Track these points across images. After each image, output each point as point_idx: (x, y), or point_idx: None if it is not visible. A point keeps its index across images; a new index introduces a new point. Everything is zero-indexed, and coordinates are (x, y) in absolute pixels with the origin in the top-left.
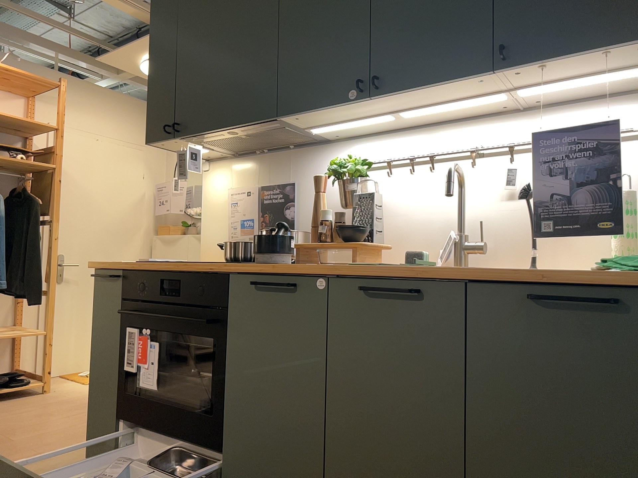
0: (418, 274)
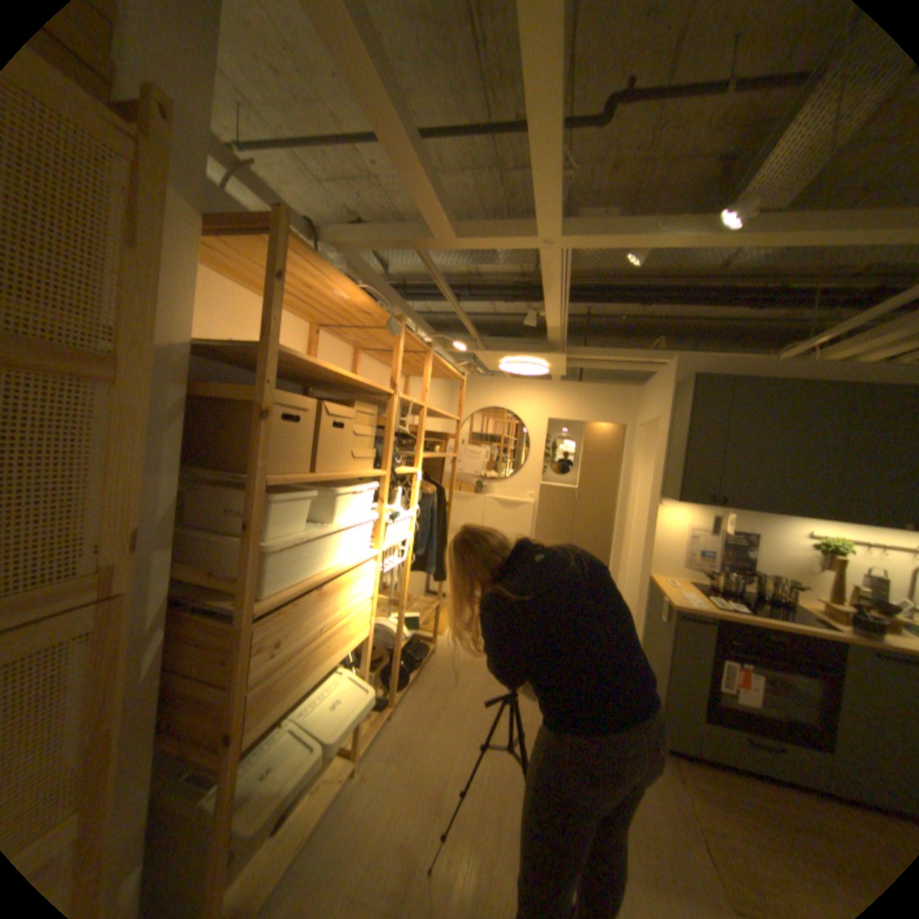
0: None
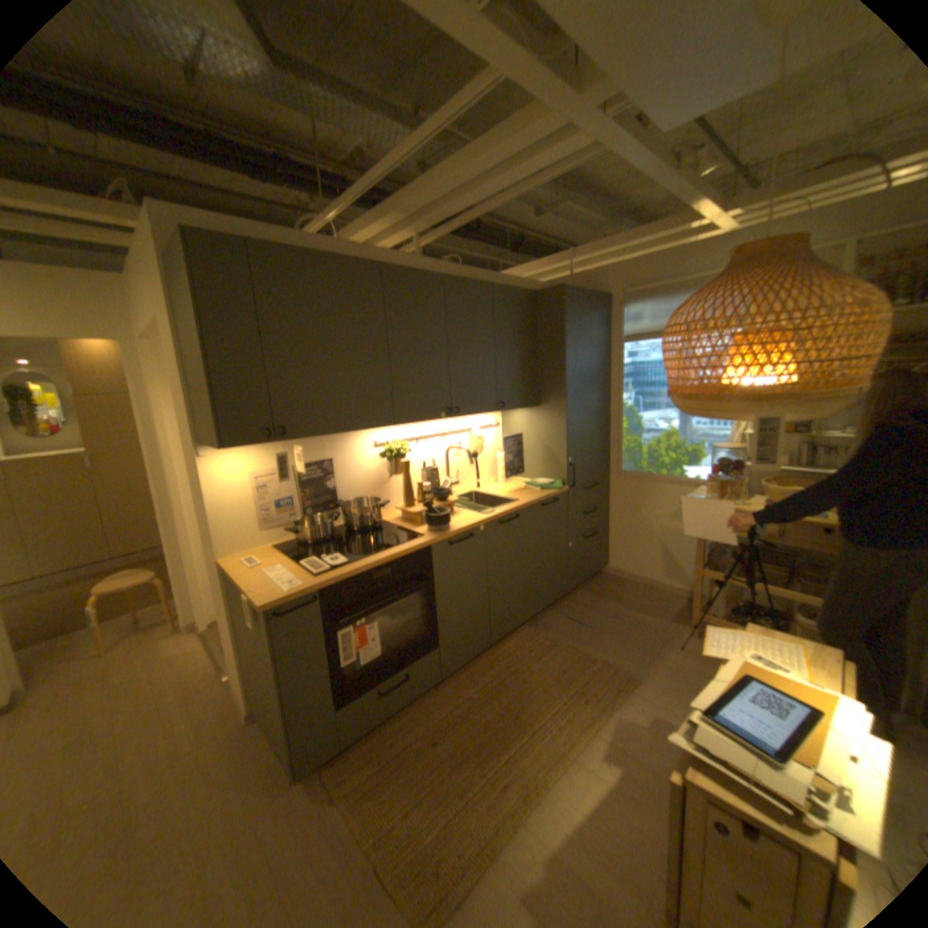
0: (516, 509)
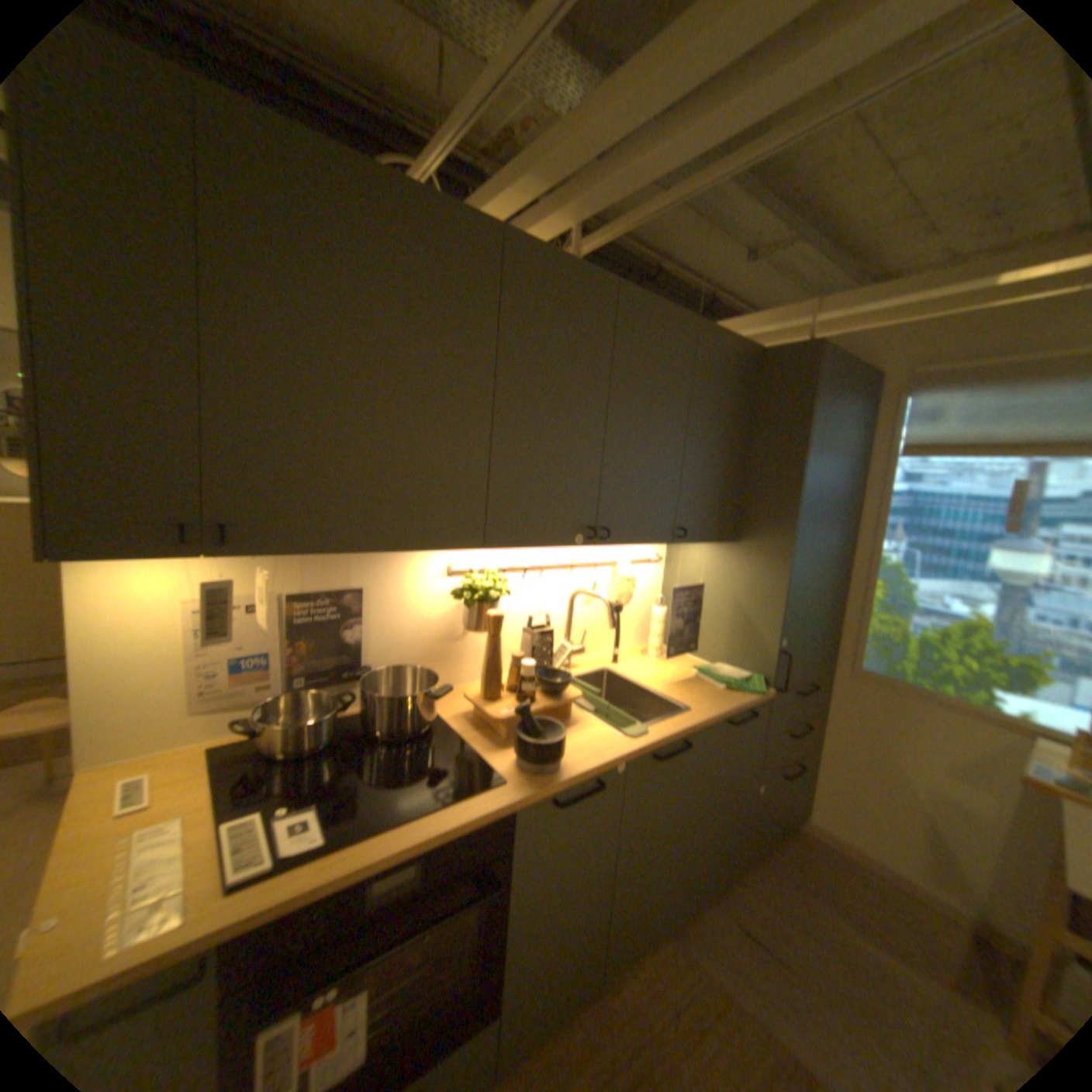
0: (688, 731)
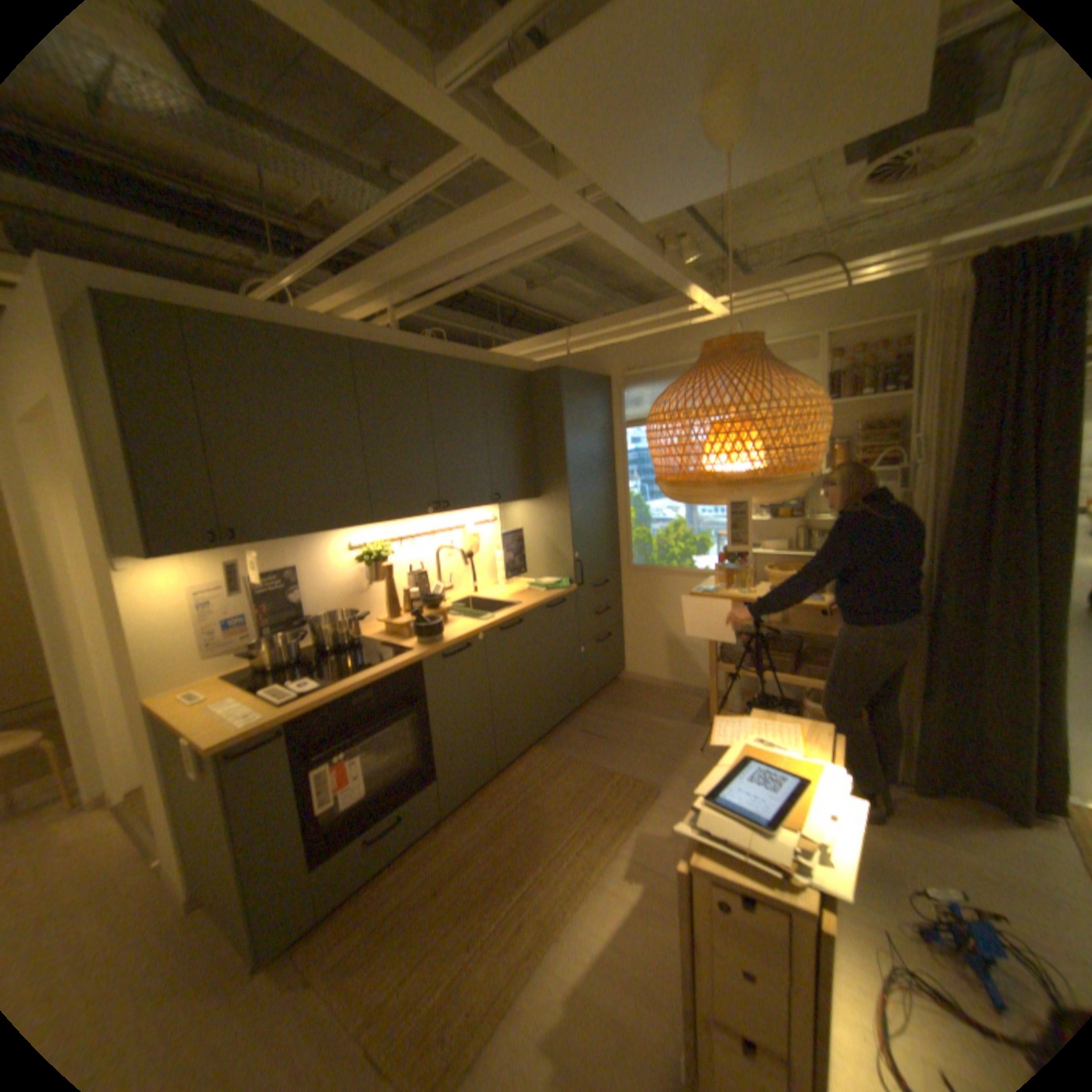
0: (519, 613)
